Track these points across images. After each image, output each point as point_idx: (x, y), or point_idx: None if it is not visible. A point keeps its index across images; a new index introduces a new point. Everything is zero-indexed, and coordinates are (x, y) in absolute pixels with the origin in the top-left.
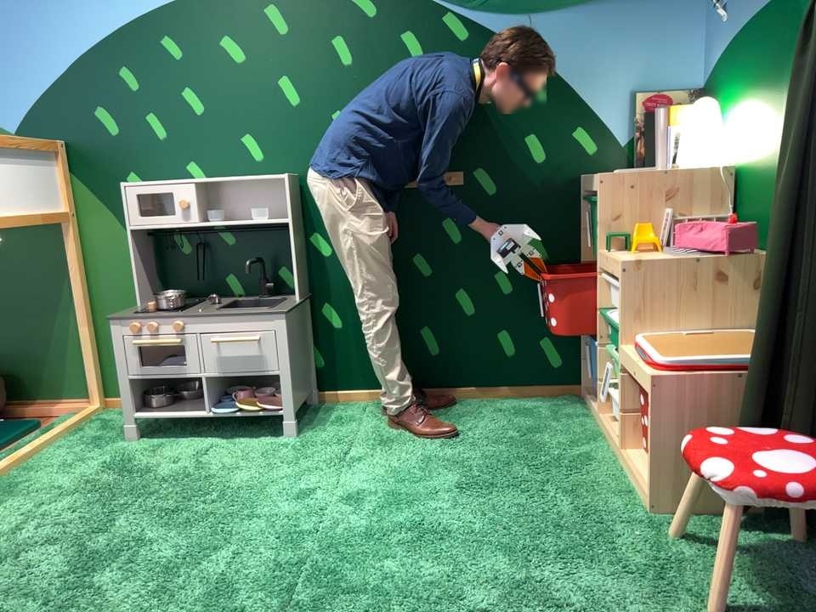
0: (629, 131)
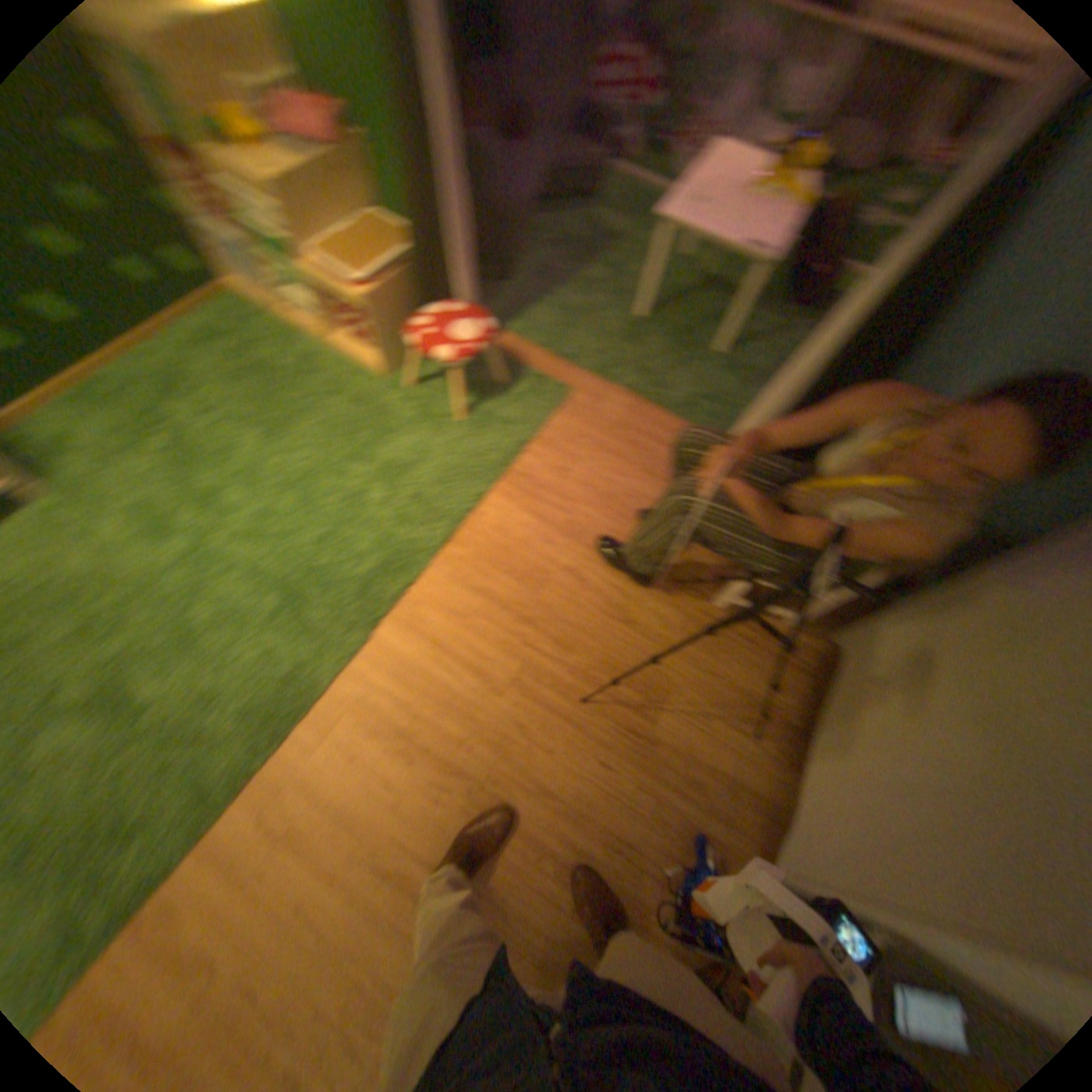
0: None
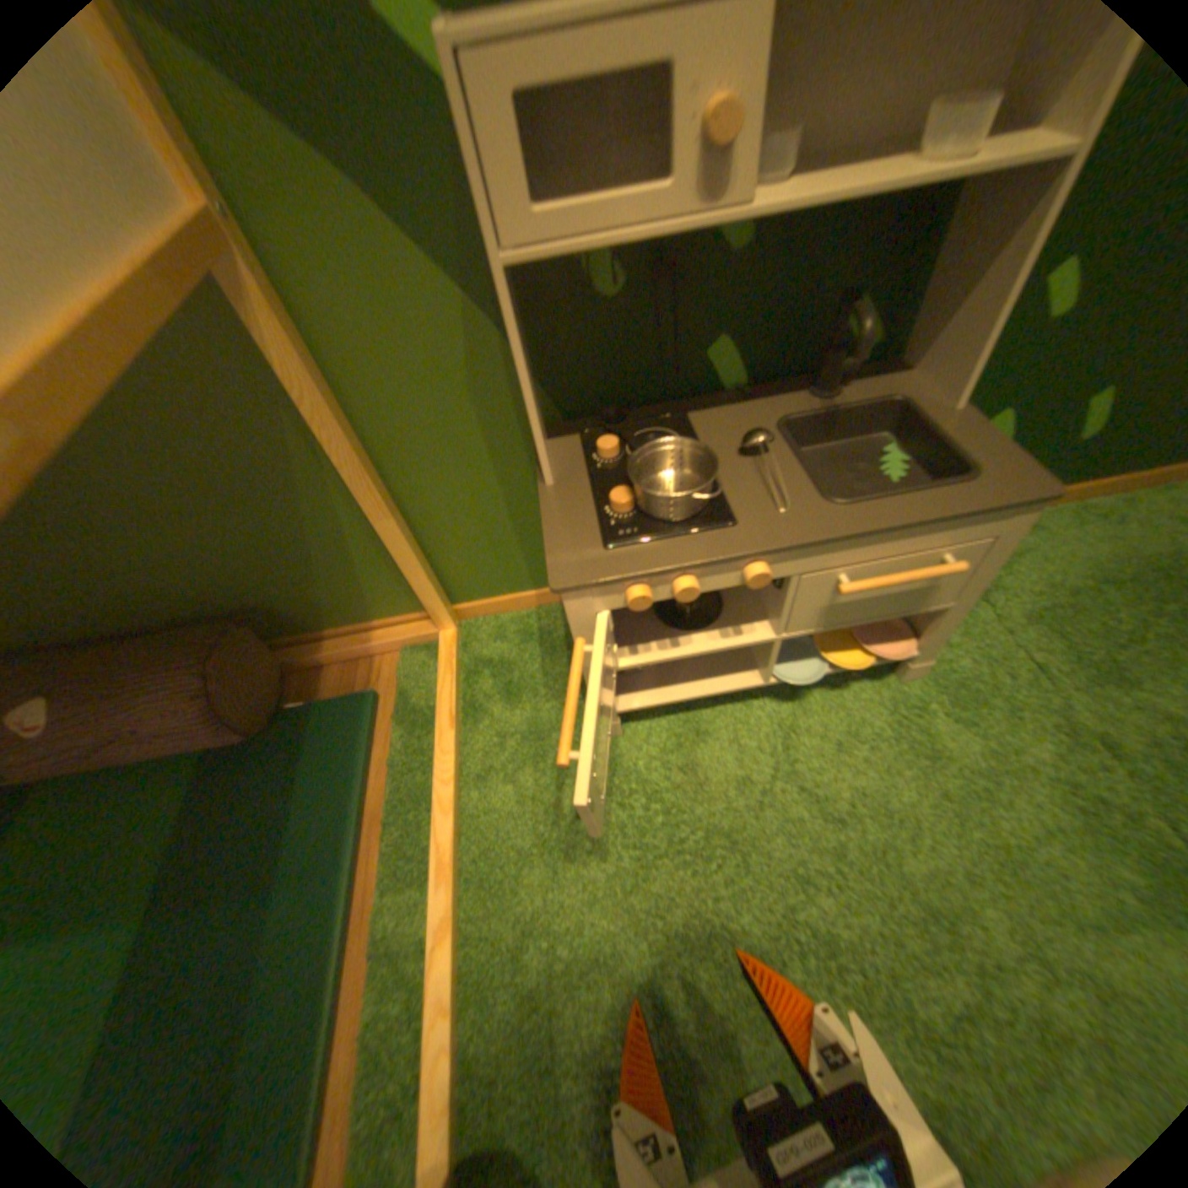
0: None
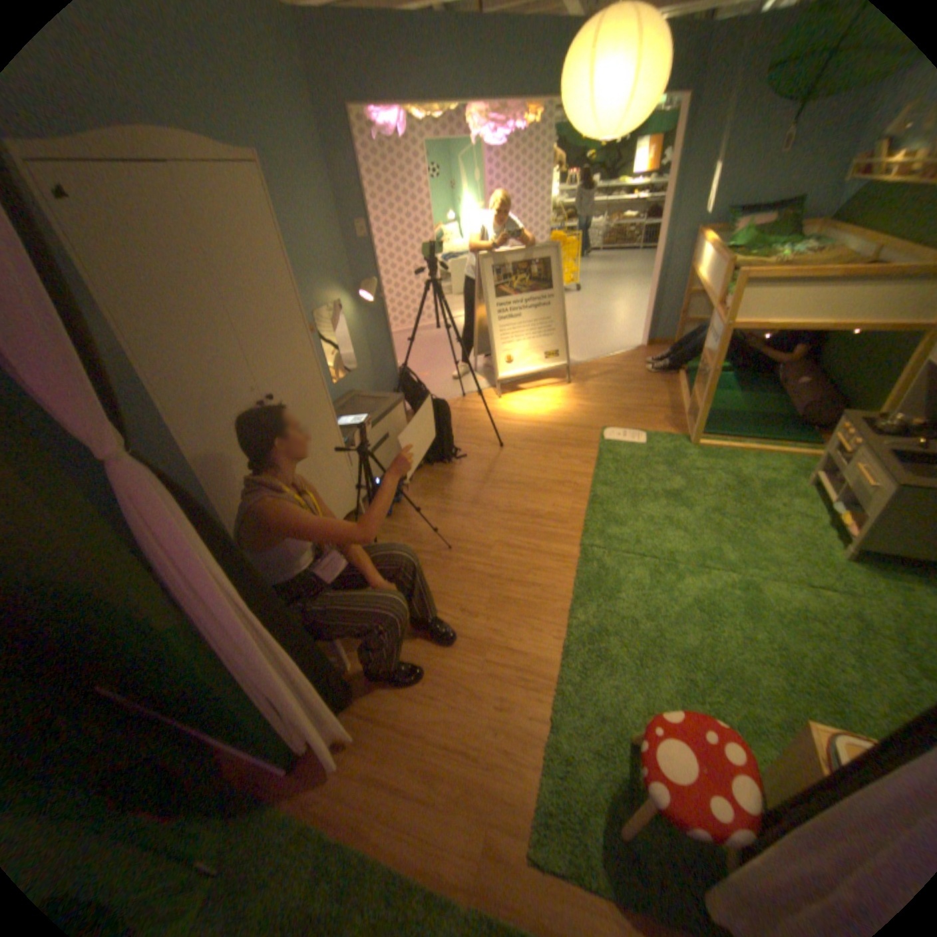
0: None
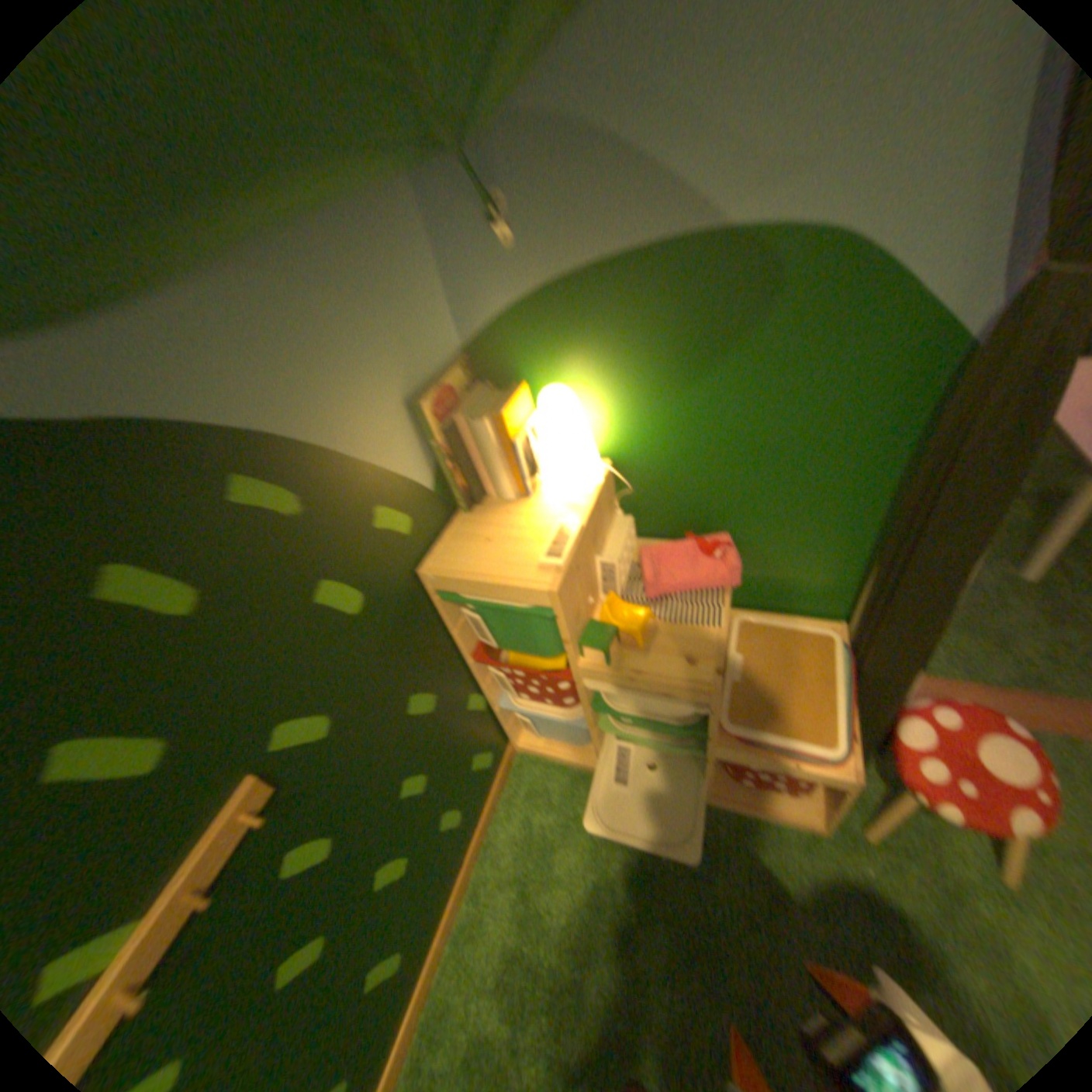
0: (433, 462)
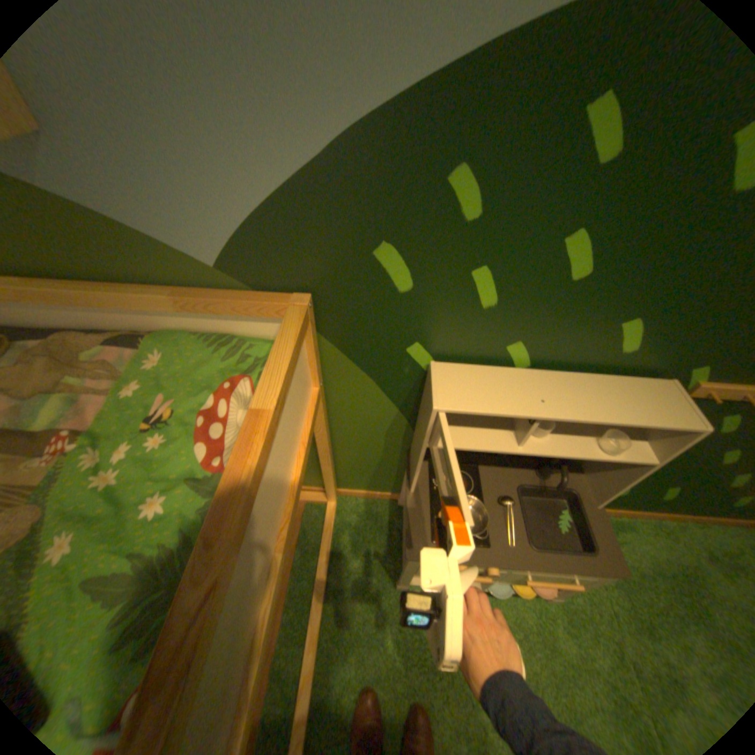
0: None
